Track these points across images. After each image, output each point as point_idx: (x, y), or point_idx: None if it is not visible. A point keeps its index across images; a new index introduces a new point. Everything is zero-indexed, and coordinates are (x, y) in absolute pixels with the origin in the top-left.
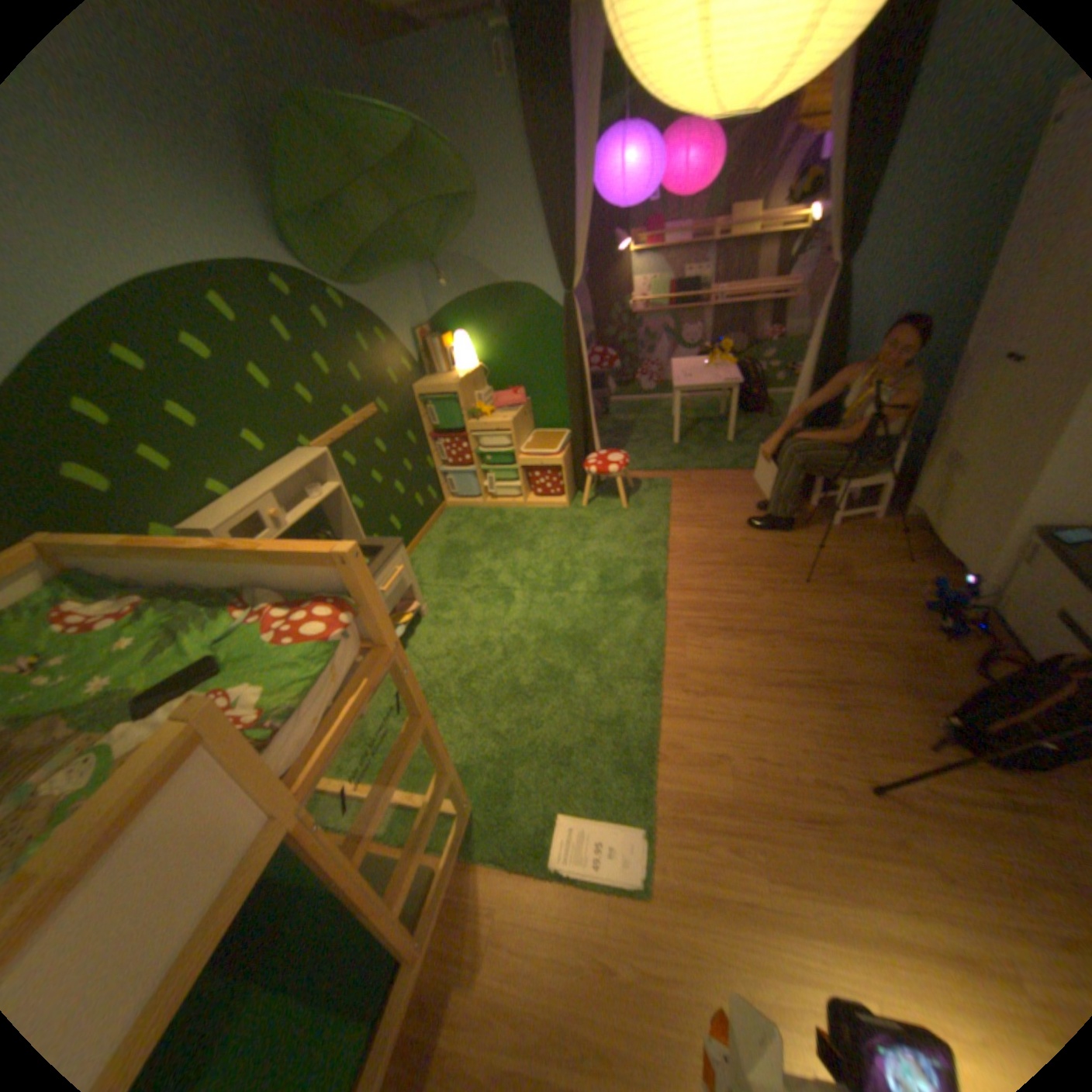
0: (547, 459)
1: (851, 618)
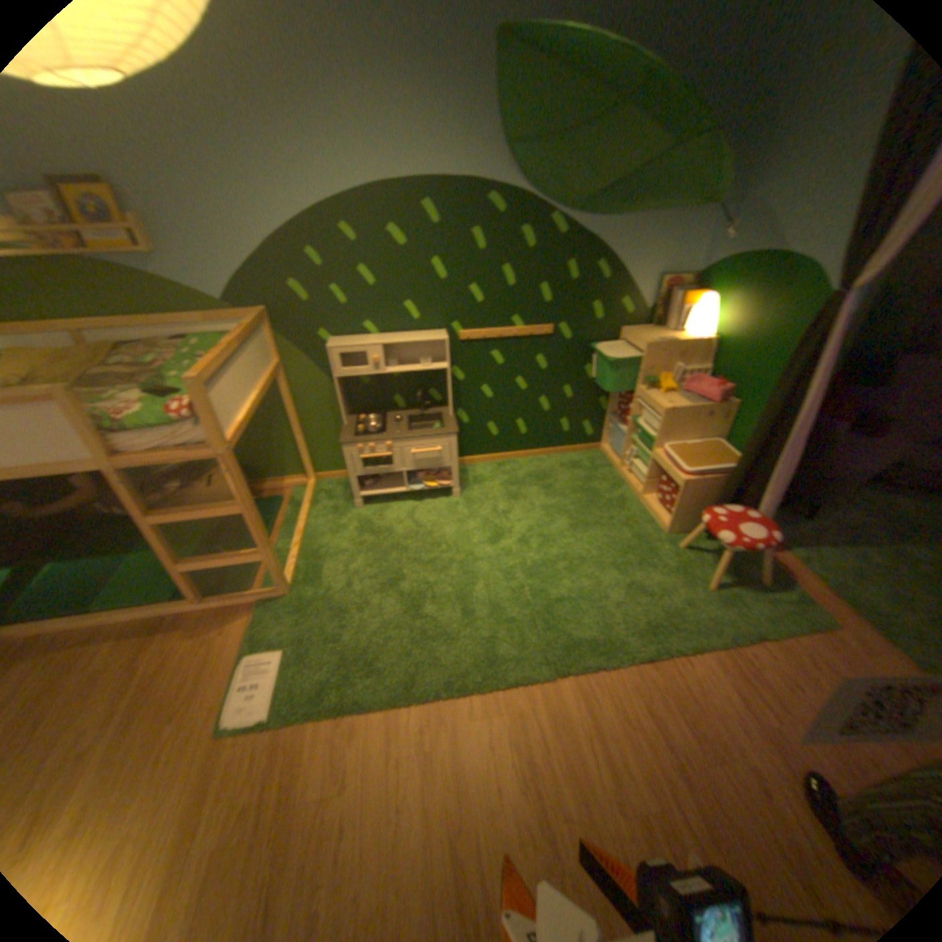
0: (674, 471)
1: None
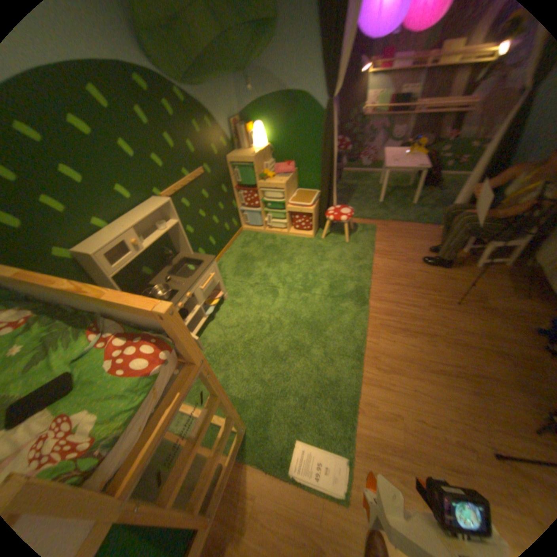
0: (305, 208)
1: (486, 333)
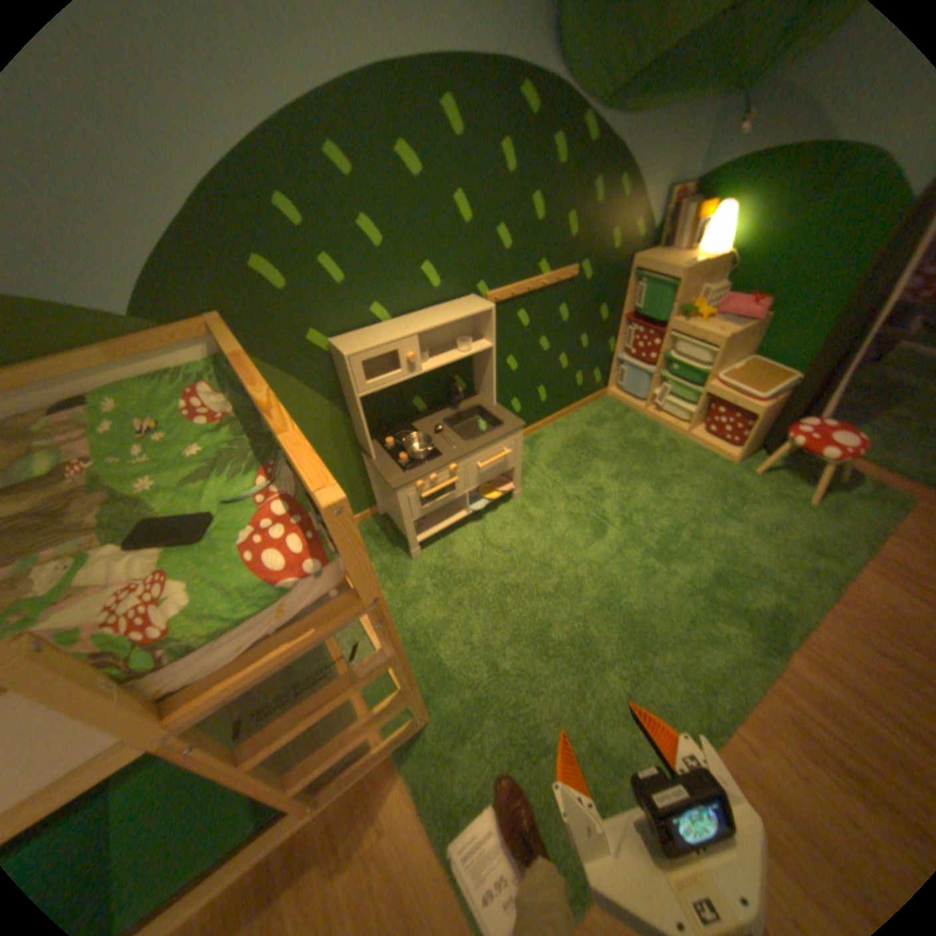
0: (747, 401)
1: None
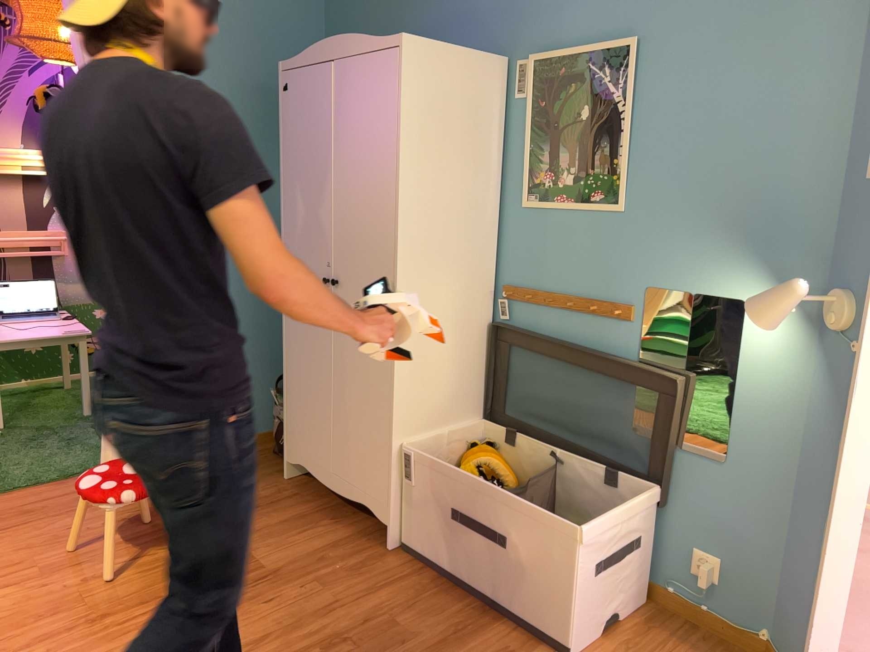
0: None
1: (284, 620)
